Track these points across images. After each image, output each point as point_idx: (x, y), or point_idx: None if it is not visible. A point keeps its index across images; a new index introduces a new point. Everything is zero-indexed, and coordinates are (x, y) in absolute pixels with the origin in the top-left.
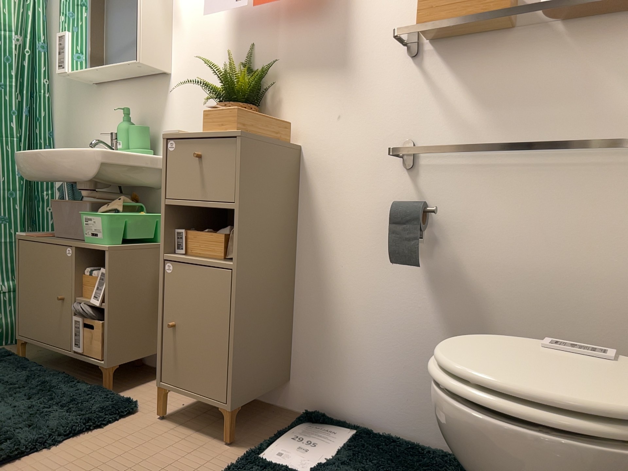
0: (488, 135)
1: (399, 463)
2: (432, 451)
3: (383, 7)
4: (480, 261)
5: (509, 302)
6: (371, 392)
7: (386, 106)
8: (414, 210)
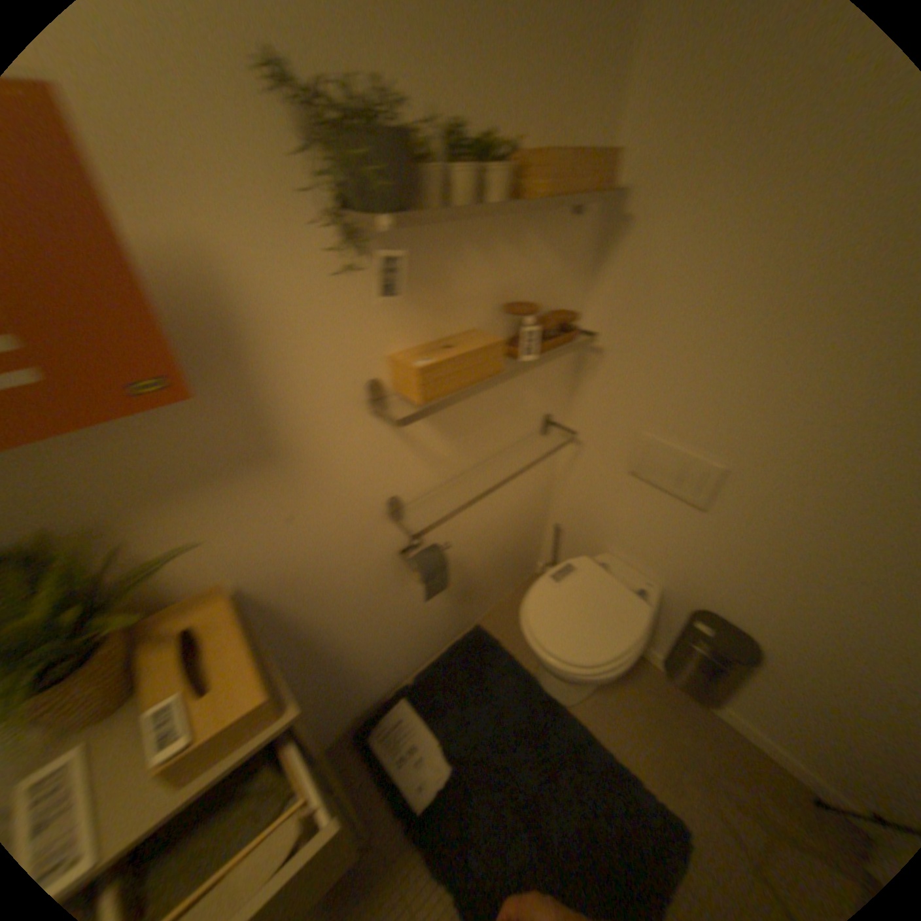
0: (459, 458)
1: (460, 687)
2: (450, 654)
3: (322, 352)
4: (459, 542)
5: (476, 550)
6: (396, 669)
7: (360, 476)
8: (441, 560)
